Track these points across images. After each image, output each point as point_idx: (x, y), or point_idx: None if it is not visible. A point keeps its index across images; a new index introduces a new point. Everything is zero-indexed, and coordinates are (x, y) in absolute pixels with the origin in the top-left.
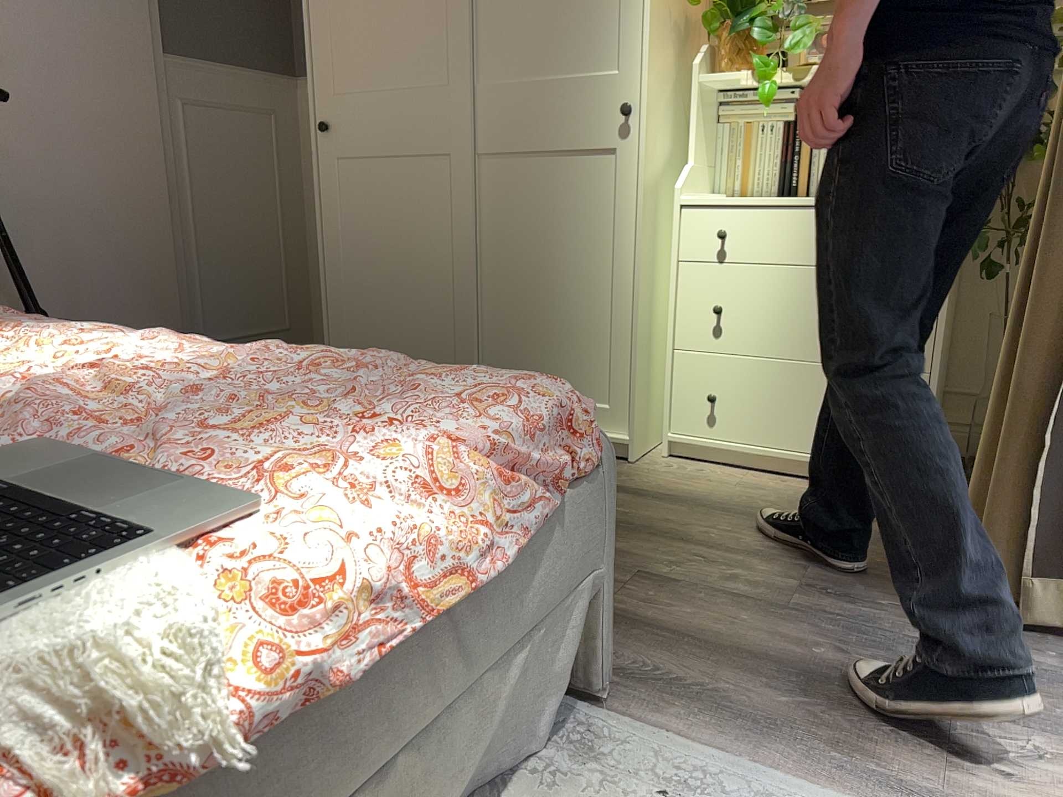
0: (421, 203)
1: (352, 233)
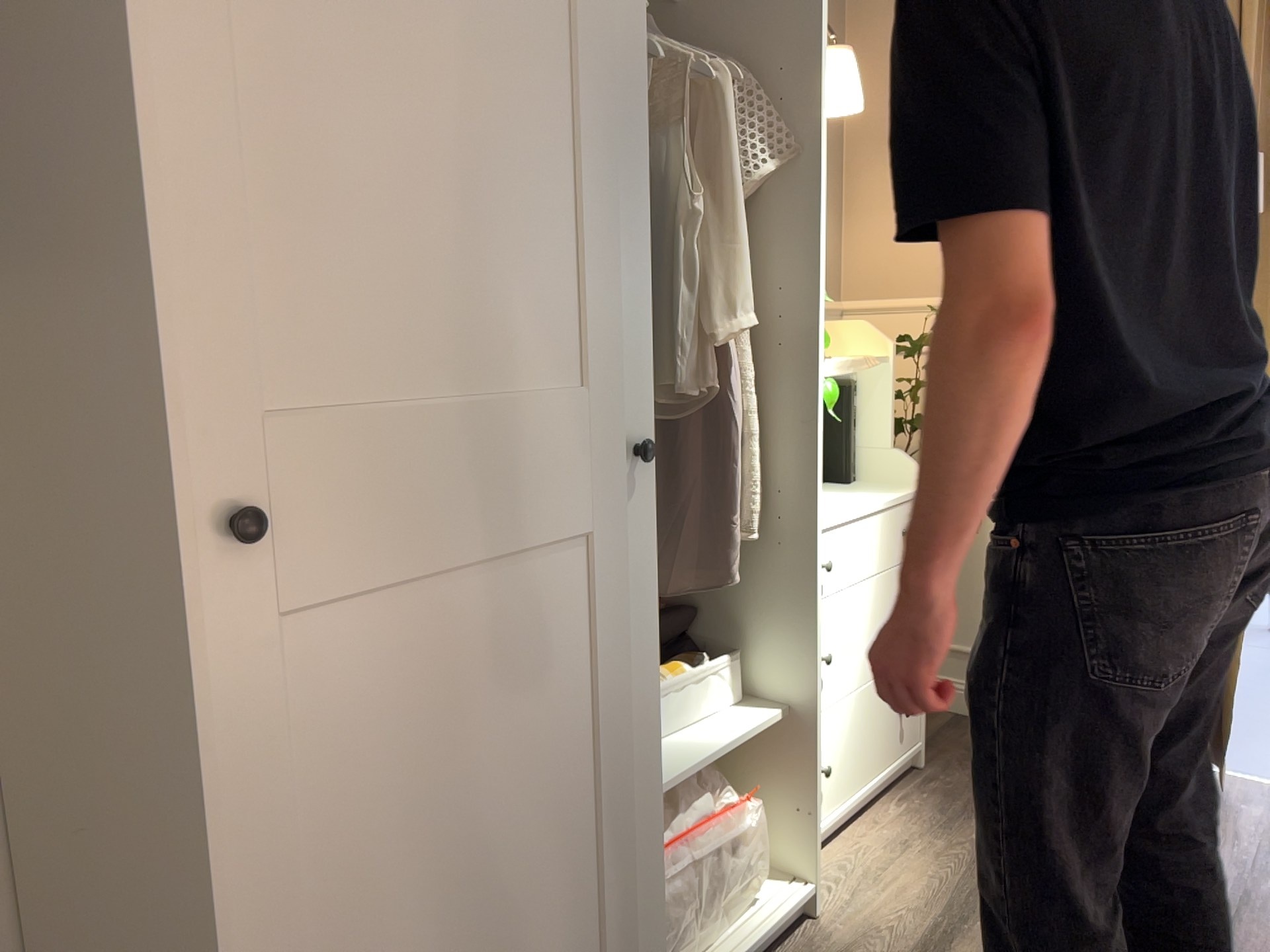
0: (538, 651)
1: (354, 807)
